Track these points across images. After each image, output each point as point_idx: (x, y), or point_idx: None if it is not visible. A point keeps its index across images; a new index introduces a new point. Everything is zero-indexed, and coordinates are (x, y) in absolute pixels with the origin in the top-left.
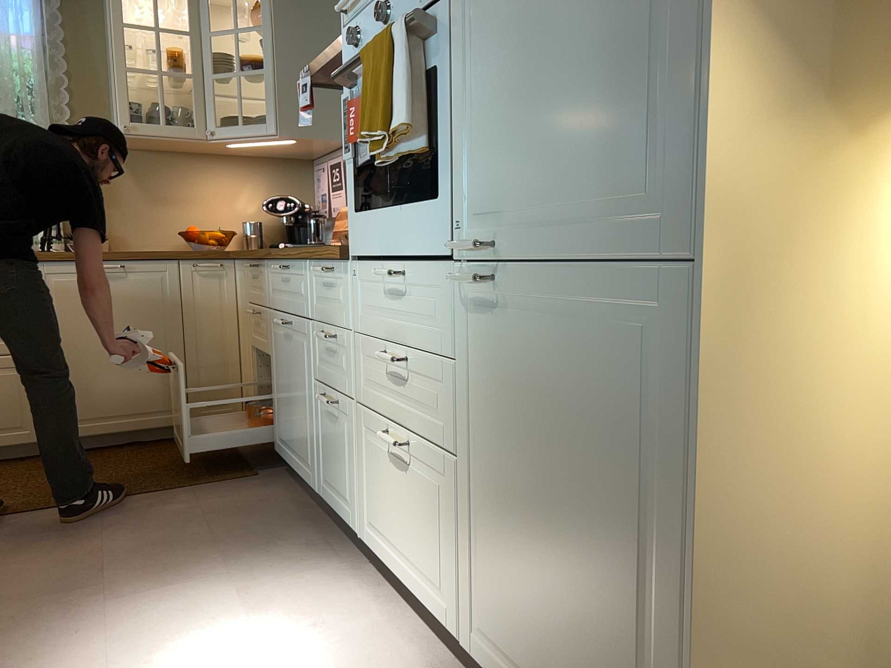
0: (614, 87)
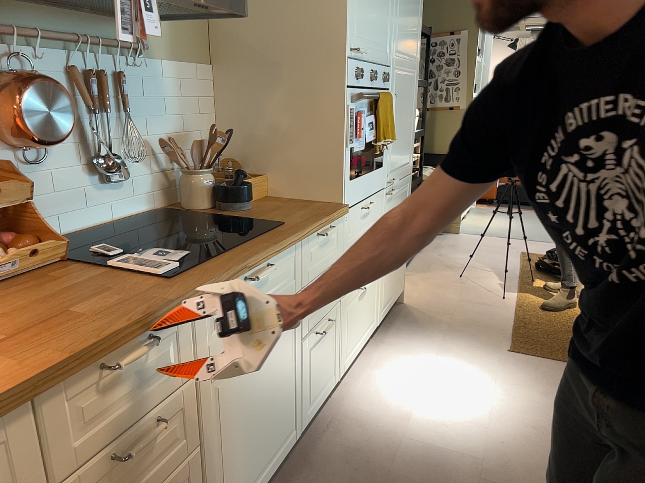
0: (407, 138)
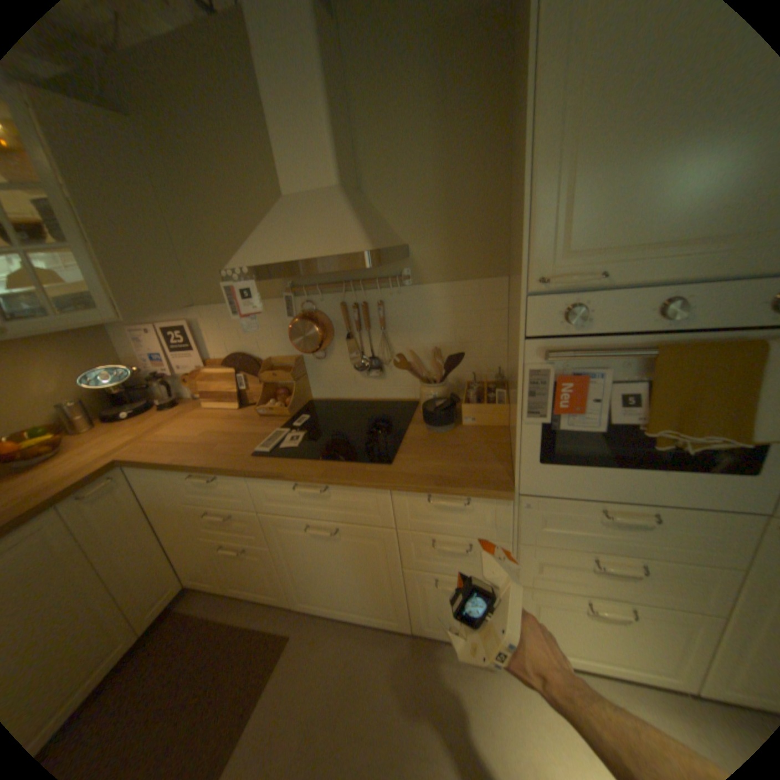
0: None
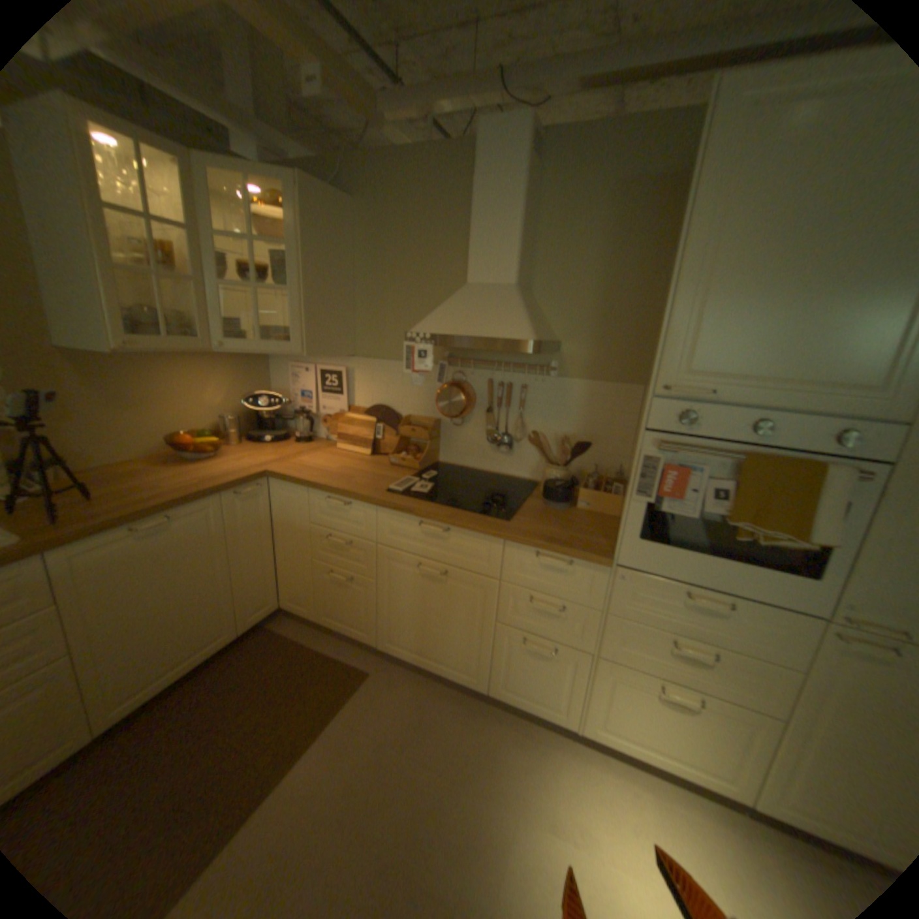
0: None
